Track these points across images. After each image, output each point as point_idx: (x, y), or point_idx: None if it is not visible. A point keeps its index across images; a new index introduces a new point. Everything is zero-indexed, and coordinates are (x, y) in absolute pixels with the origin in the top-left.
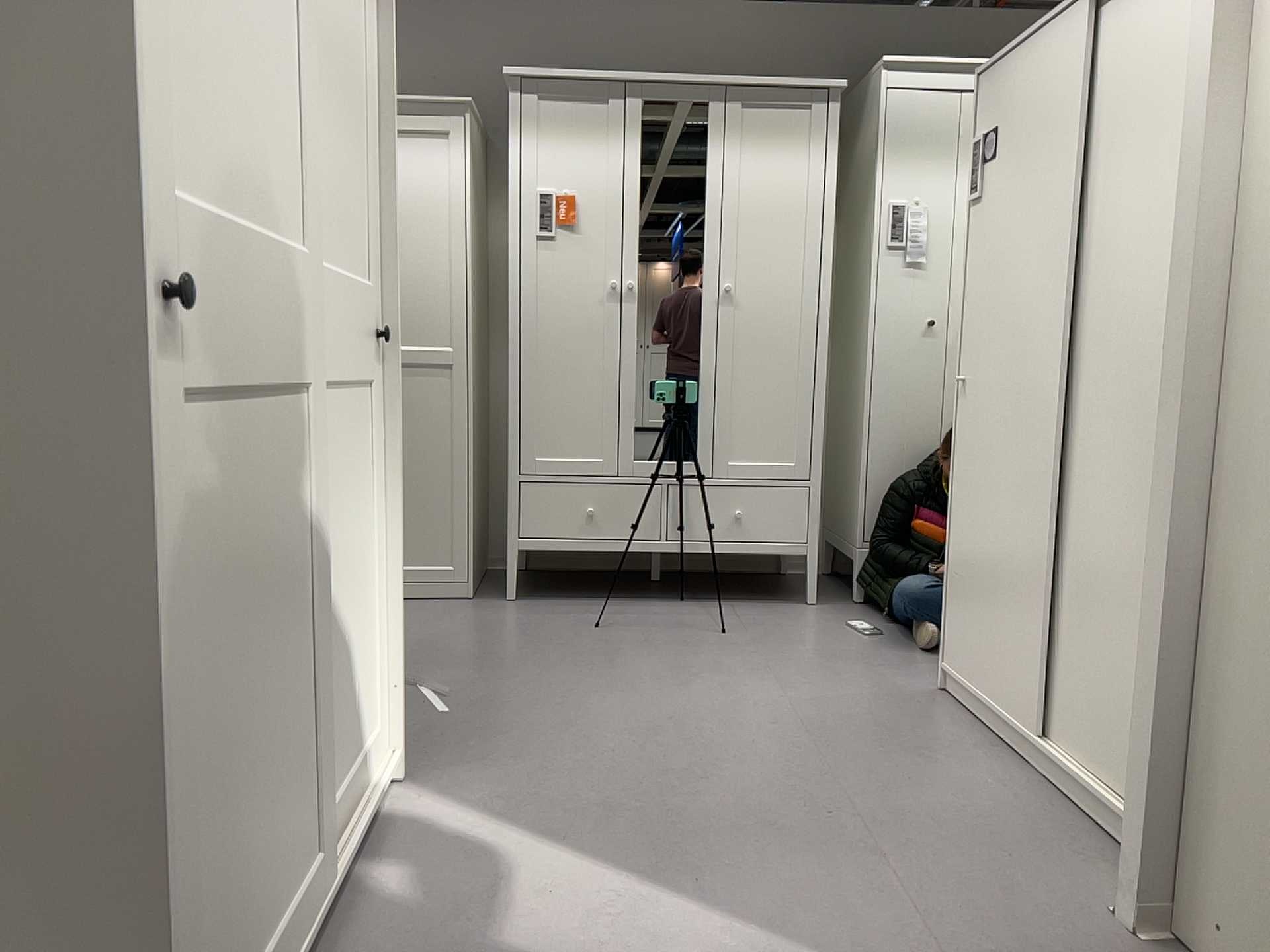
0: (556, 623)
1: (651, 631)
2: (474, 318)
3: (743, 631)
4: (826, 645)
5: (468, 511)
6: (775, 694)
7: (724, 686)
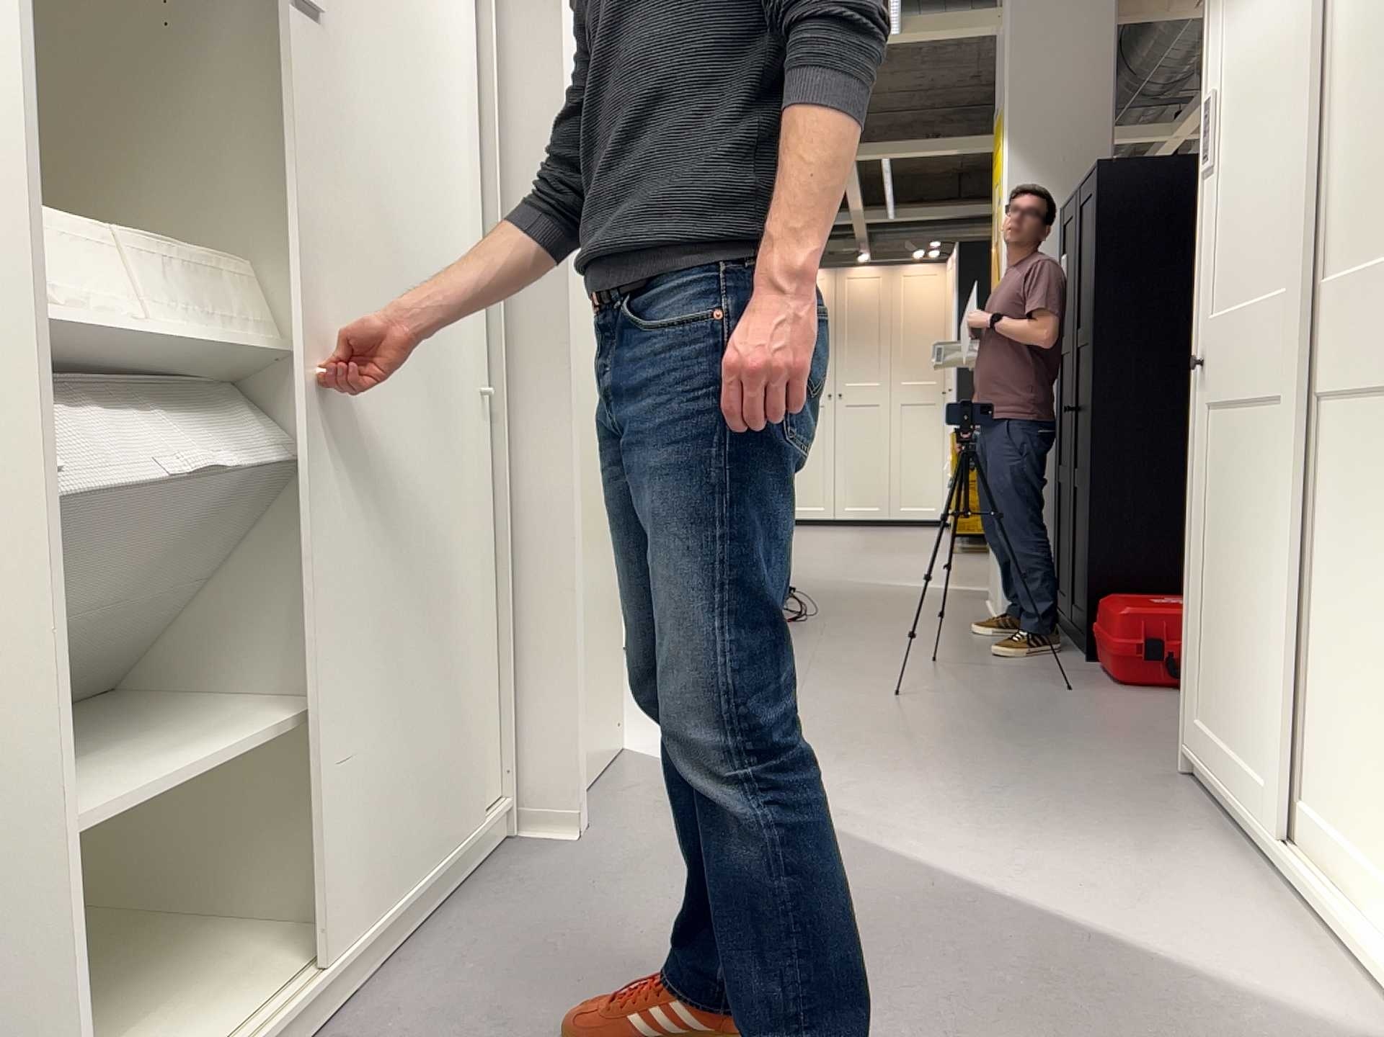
0: None
1: None
2: None
3: None
4: None
5: None
6: None
7: None
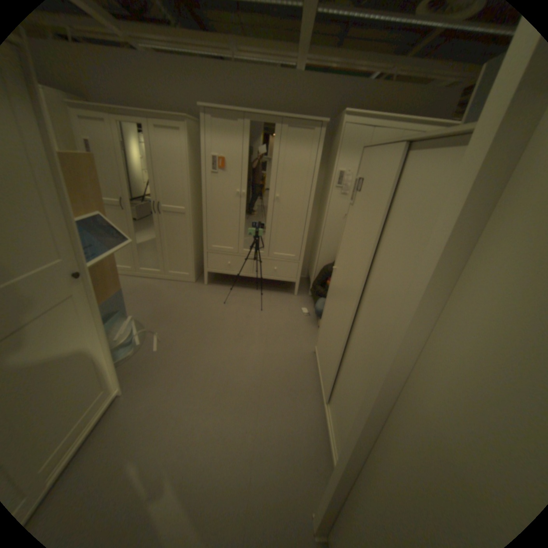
0: (214, 298)
1: (240, 306)
2: (193, 197)
3: (268, 308)
4: (289, 319)
5: (192, 258)
6: (261, 347)
7: (248, 341)
